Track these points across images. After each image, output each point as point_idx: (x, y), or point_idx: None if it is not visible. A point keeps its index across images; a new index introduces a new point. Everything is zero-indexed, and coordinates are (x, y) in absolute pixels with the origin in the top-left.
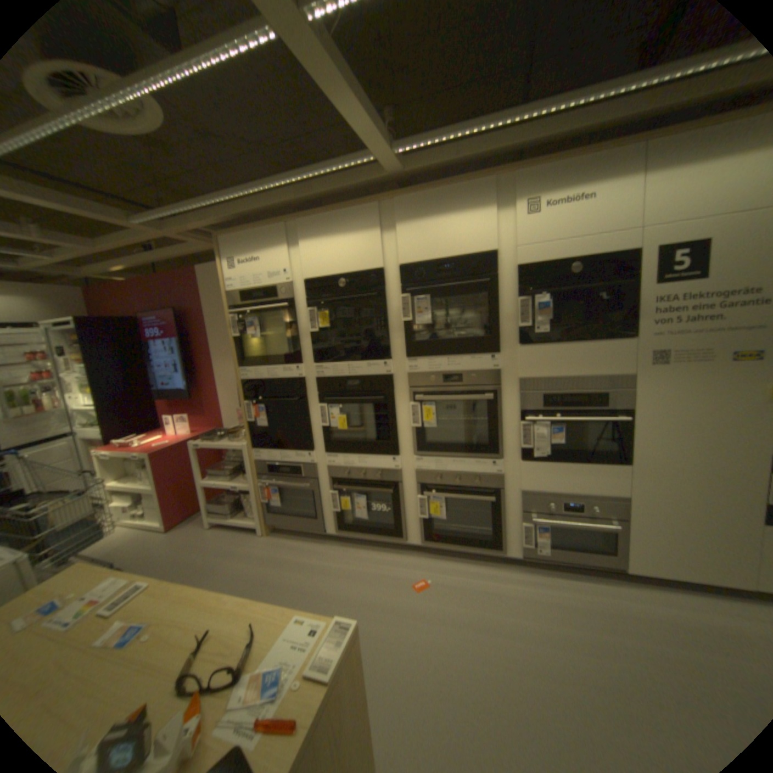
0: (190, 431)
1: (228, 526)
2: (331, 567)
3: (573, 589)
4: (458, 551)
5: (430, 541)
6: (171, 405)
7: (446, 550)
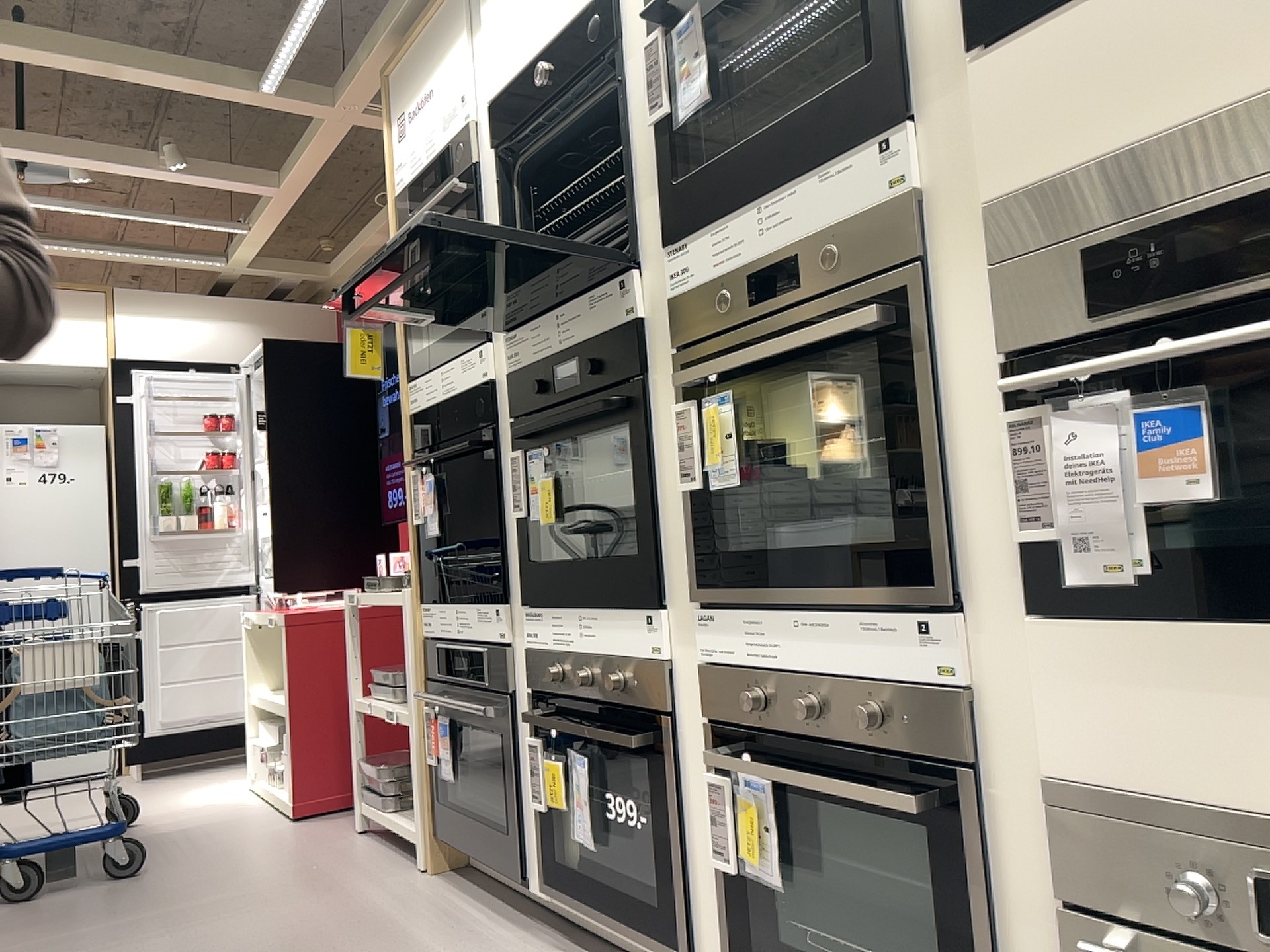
0: None
1: (384, 822)
2: None
3: None
4: None
5: None
6: None
7: None
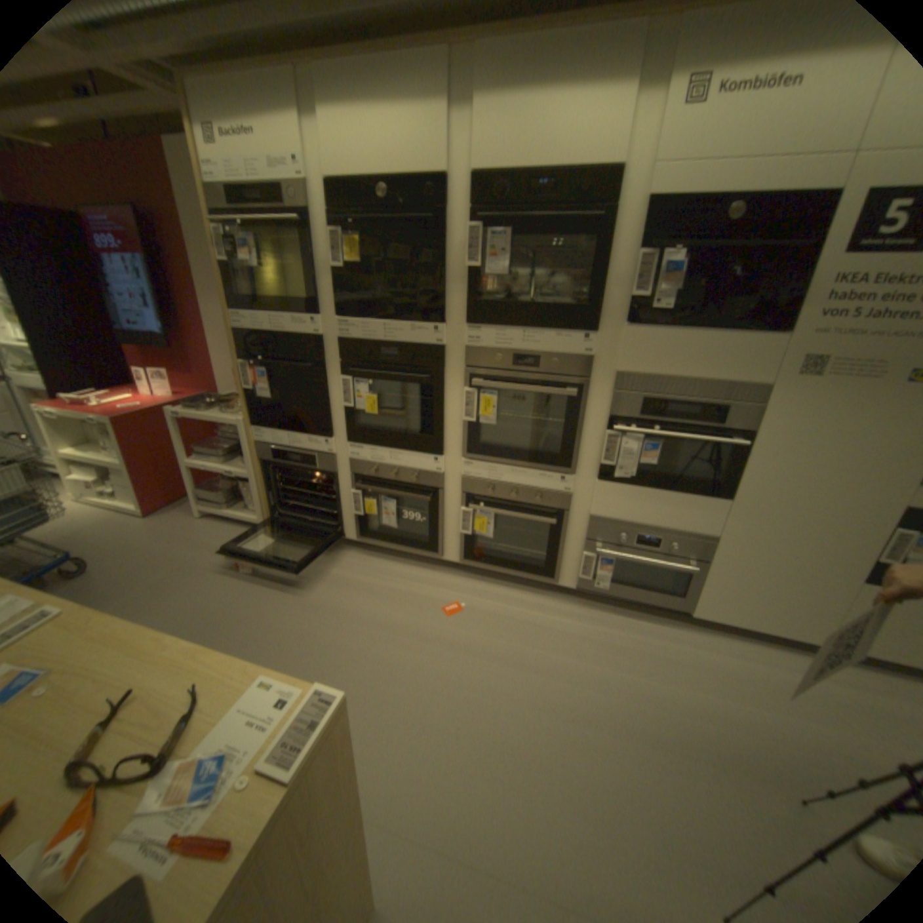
0: (173, 391)
1: (223, 517)
2: (349, 577)
3: (625, 626)
4: (501, 572)
5: (469, 559)
6: (145, 354)
7: (488, 570)
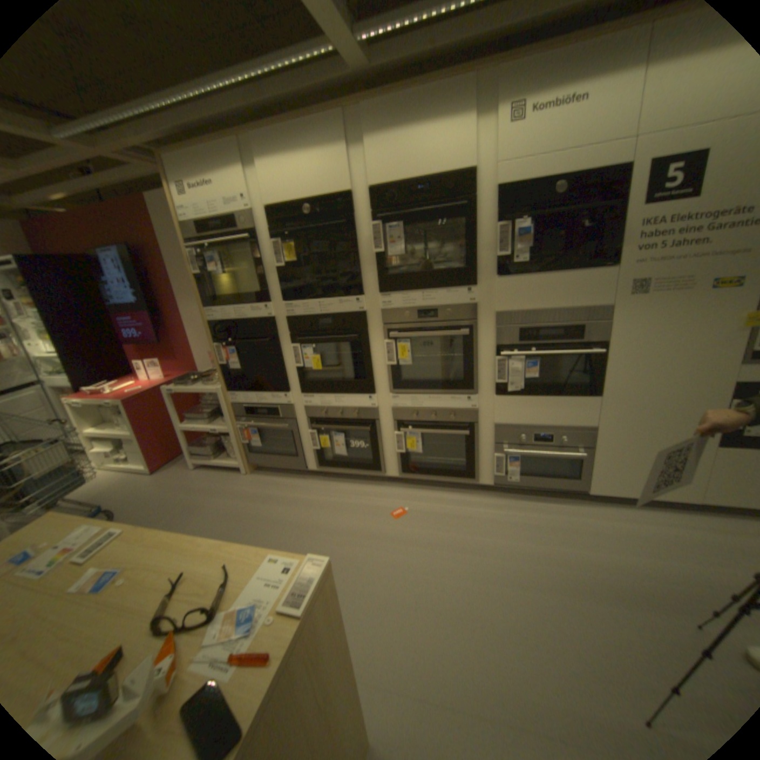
0: (163, 376)
1: (211, 466)
2: (314, 500)
3: (537, 509)
4: (433, 480)
5: (406, 473)
6: (140, 351)
7: (422, 480)
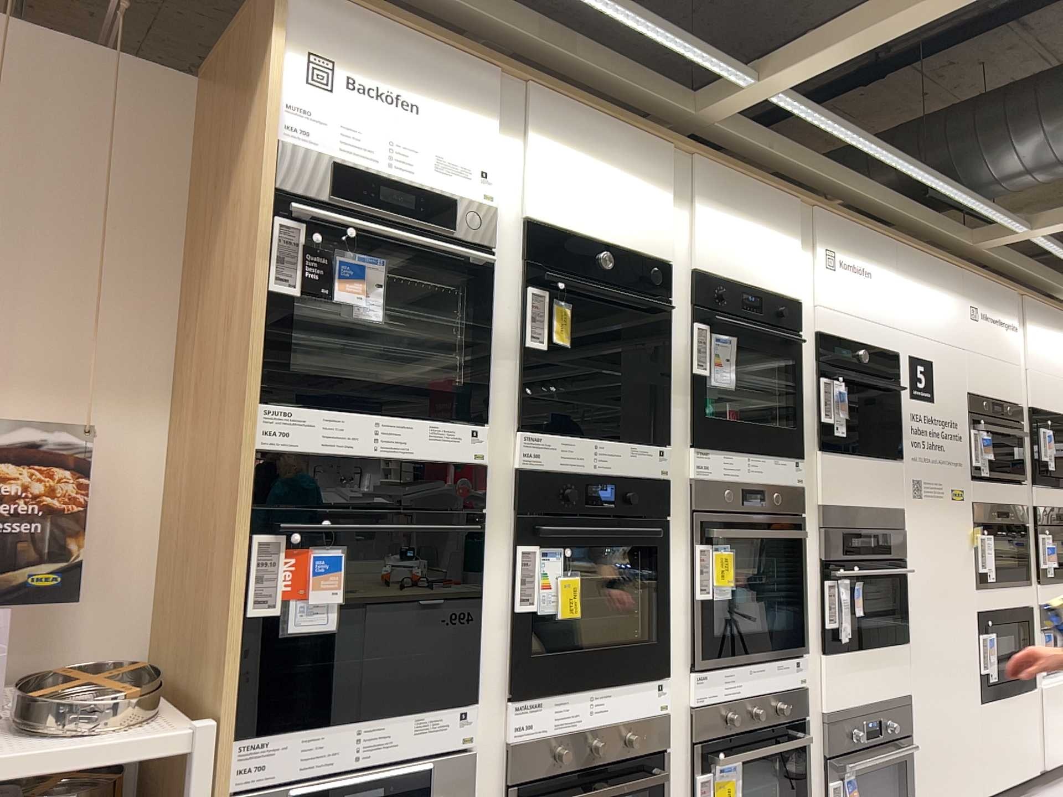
0: None
1: None
2: None
3: None
4: None
5: None
6: None
7: None
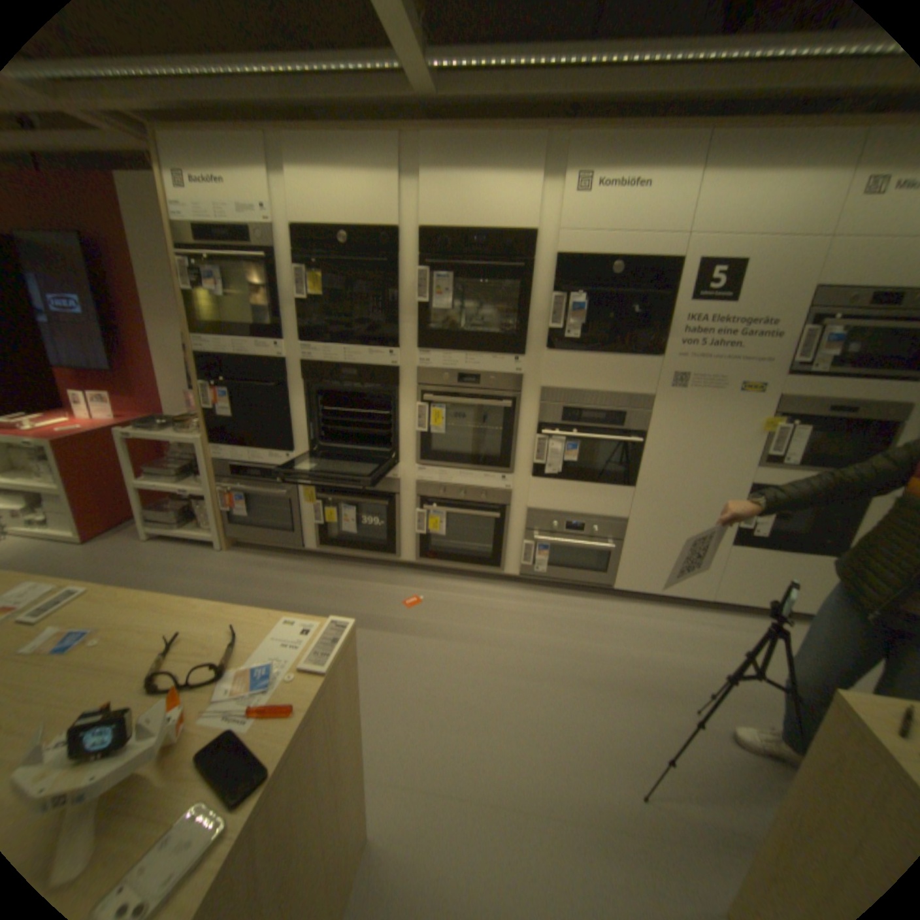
0: (113, 416)
1: (173, 538)
2: (310, 584)
3: (561, 603)
4: (453, 567)
5: (424, 558)
6: (80, 378)
7: (441, 567)
